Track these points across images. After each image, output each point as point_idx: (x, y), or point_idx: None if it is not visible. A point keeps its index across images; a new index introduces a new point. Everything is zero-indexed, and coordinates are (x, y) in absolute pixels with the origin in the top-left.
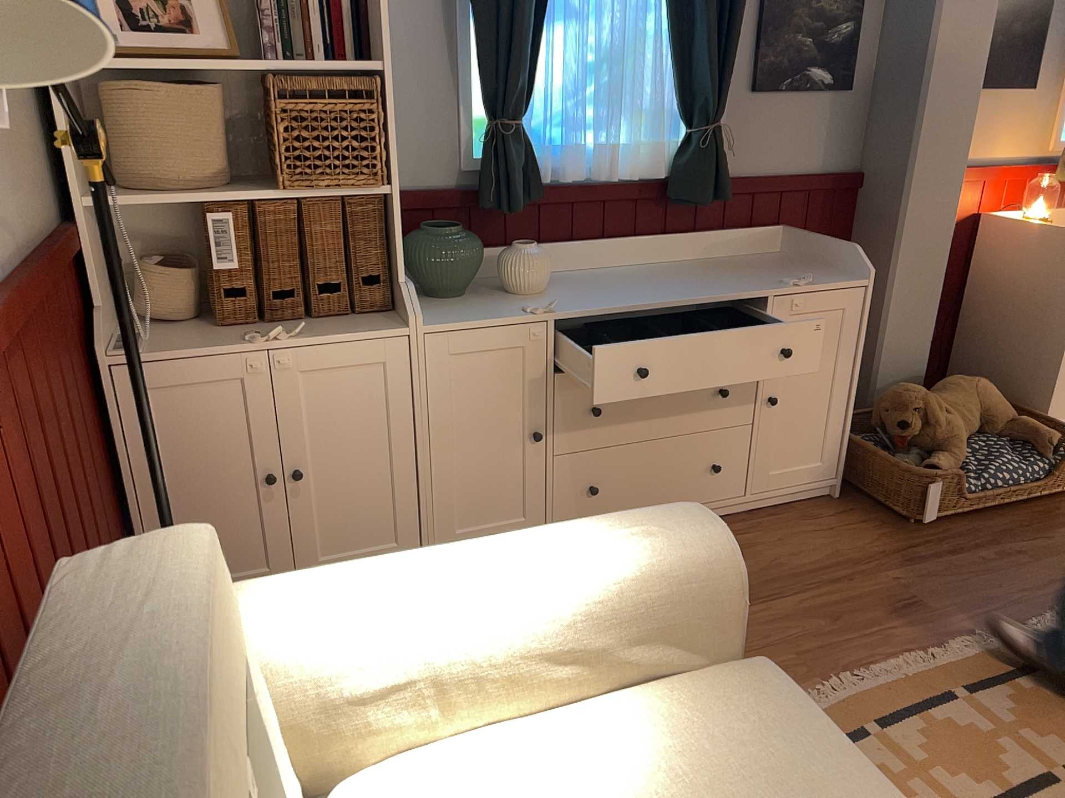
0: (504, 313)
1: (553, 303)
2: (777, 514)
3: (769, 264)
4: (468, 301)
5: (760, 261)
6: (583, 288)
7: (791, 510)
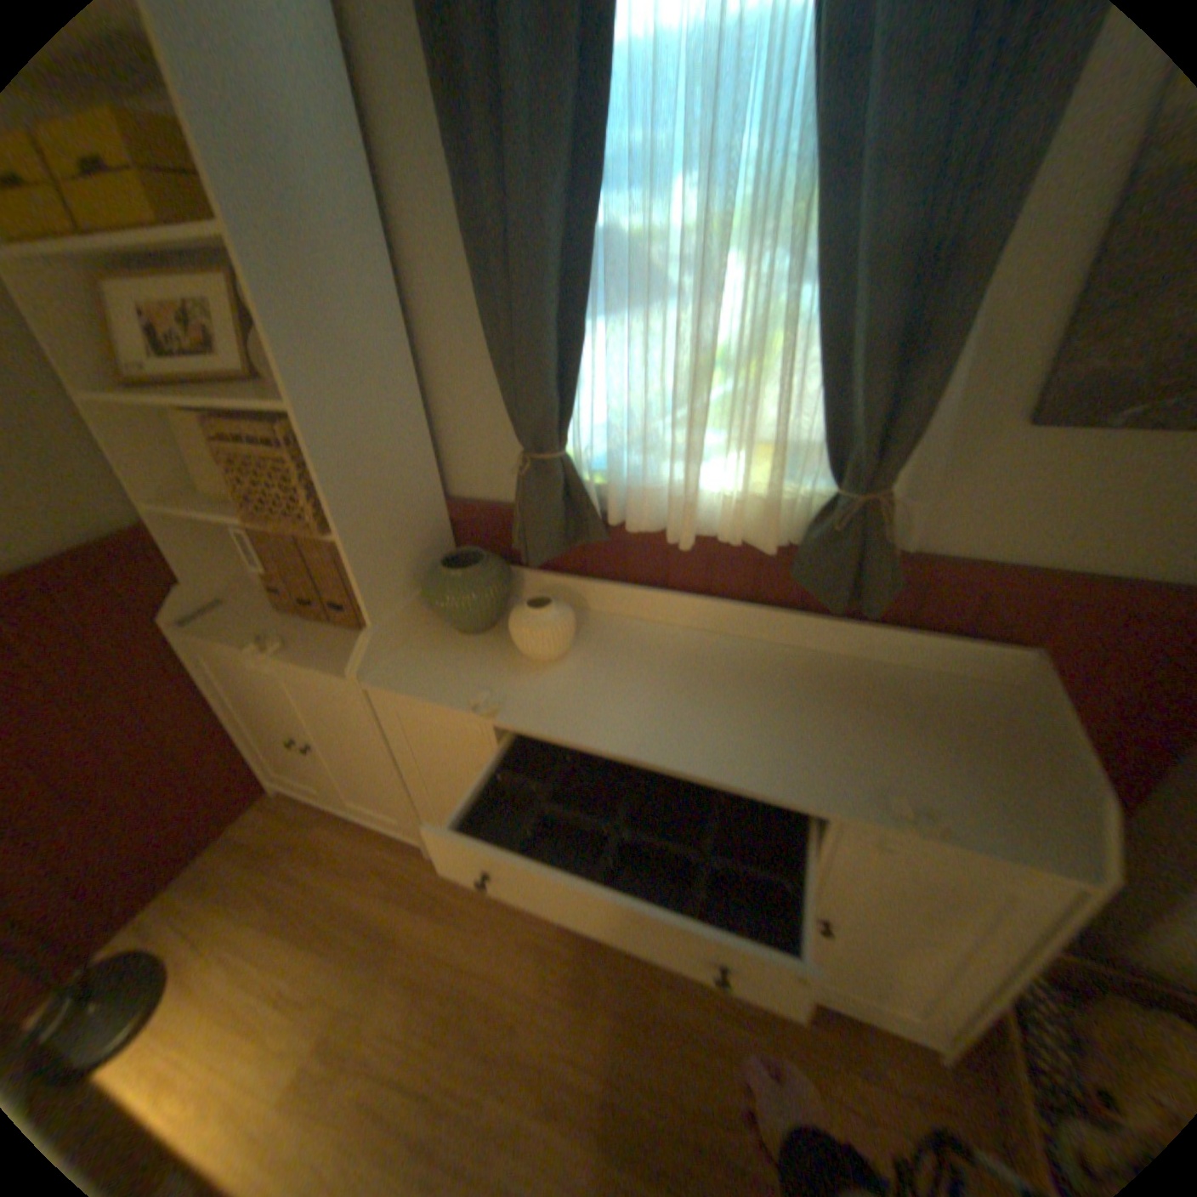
0: (456, 689)
1: (500, 702)
2: (823, 1023)
3: (949, 717)
4: (471, 645)
5: (944, 700)
6: (604, 670)
7: (846, 1031)
